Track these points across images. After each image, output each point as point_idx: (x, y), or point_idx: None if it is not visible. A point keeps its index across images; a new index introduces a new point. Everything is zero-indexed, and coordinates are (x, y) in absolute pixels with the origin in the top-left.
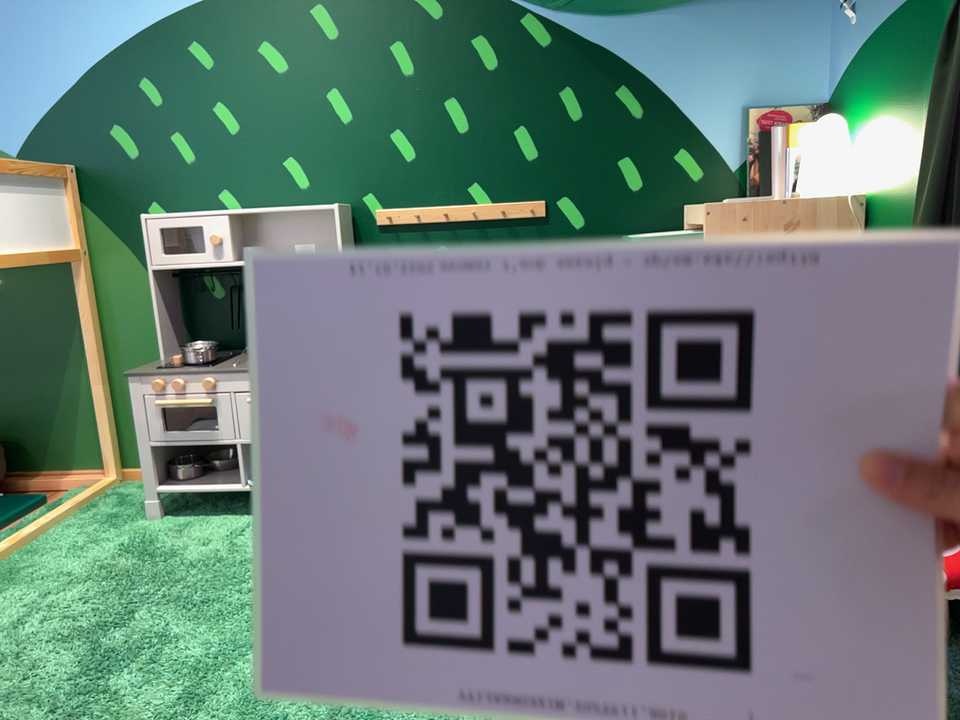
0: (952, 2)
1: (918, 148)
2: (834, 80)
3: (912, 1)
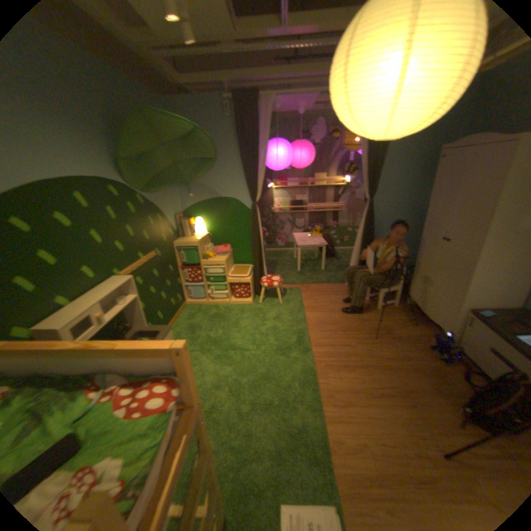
0: (229, 202)
1: (224, 225)
2: (183, 208)
3: (216, 199)
